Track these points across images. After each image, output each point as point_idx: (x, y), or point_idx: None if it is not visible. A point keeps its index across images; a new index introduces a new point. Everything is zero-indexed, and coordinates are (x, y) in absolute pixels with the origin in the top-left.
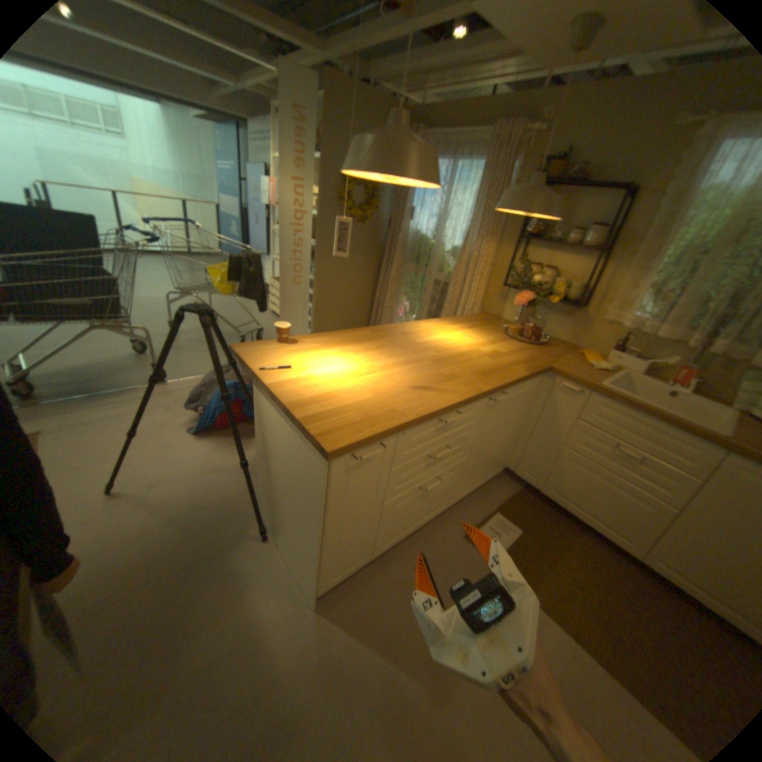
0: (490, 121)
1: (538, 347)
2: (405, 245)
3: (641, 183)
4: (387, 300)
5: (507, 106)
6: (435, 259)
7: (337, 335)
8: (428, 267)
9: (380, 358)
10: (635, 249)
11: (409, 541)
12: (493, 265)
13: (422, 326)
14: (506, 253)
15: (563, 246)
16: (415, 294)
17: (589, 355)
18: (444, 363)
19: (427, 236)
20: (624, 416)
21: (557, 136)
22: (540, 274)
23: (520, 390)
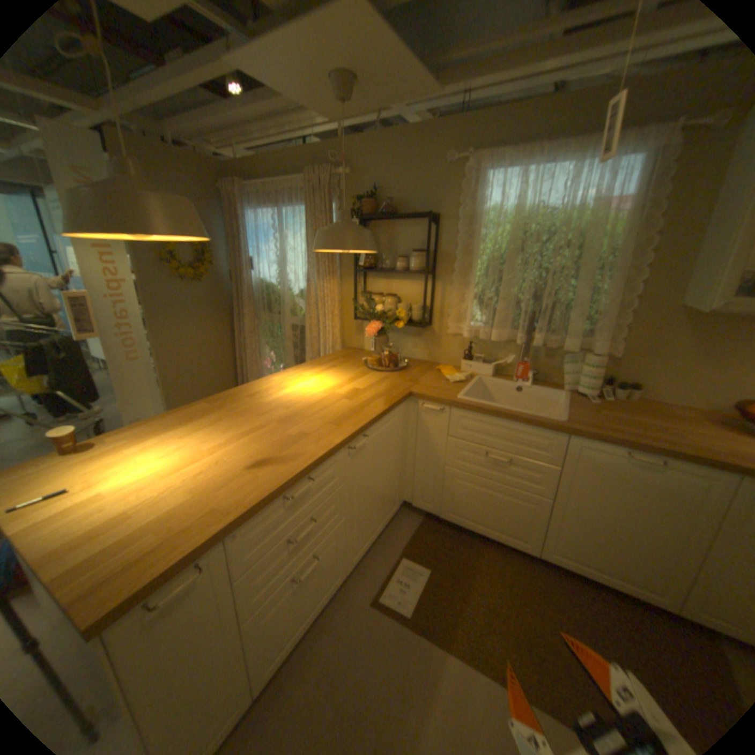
0: (300, 169)
1: (398, 373)
2: (254, 296)
3: (439, 211)
4: (249, 354)
5: (312, 155)
6: (287, 304)
7: (160, 419)
8: (282, 314)
9: (212, 436)
10: (453, 268)
11: (307, 641)
12: (341, 301)
13: (276, 380)
14: (350, 288)
15: (395, 274)
16: (277, 343)
17: (444, 370)
18: (294, 420)
19: (273, 283)
20: (483, 424)
21: (361, 179)
22: (381, 303)
23: (385, 424)
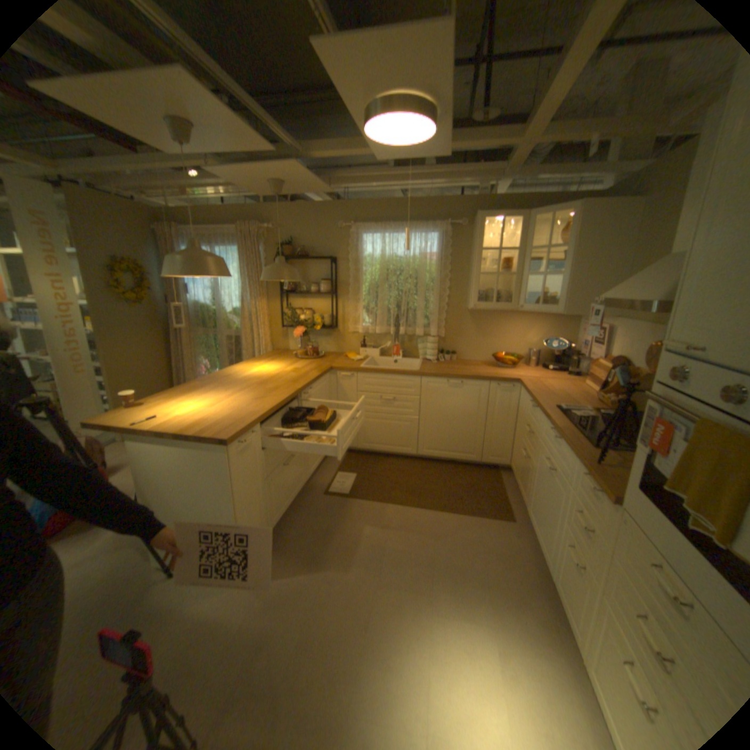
0: (230, 221)
1: (320, 359)
2: (188, 314)
3: (336, 256)
4: (187, 363)
5: (240, 213)
6: (221, 320)
7: (174, 391)
8: (218, 327)
9: (220, 393)
10: (348, 291)
11: (289, 515)
12: (269, 315)
13: (237, 368)
14: (276, 306)
15: (310, 295)
16: (213, 351)
17: (349, 355)
18: (266, 383)
19: (208, 304)
20: (376, 379)
21: (280, 232)
22: (303, 314)
23: (319, 385)
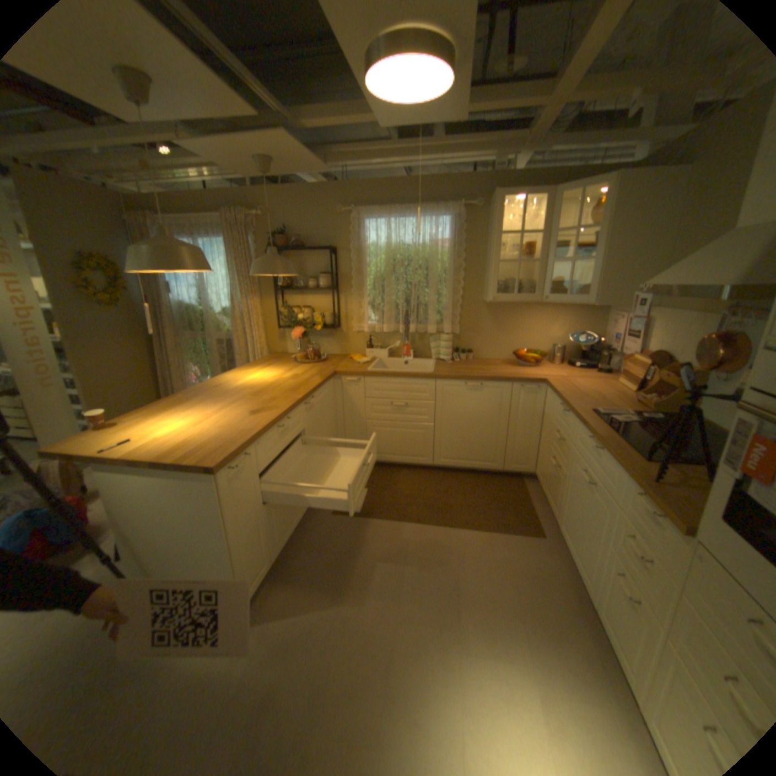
0: (213, 208)
1: (322, 363)
2: (172, 317)
3: (335, 246)
4: (174, 371)
5: (224, 198)
6: (210, 322)
7: (153, 407)
8: (206, 331)
9: (208, 408)
10: (350, 285)
11: (294, 540)
12: (263, 315)
13: (228, 377)
14: (270, 304)
15: (308, 291)
16: (202, 357)
17: (355, 357)
18: (262, 393)
19: (193, 304)
20: (386, 384)
21: (271, 219)
22: (301, 313)
23: (323, 393)
